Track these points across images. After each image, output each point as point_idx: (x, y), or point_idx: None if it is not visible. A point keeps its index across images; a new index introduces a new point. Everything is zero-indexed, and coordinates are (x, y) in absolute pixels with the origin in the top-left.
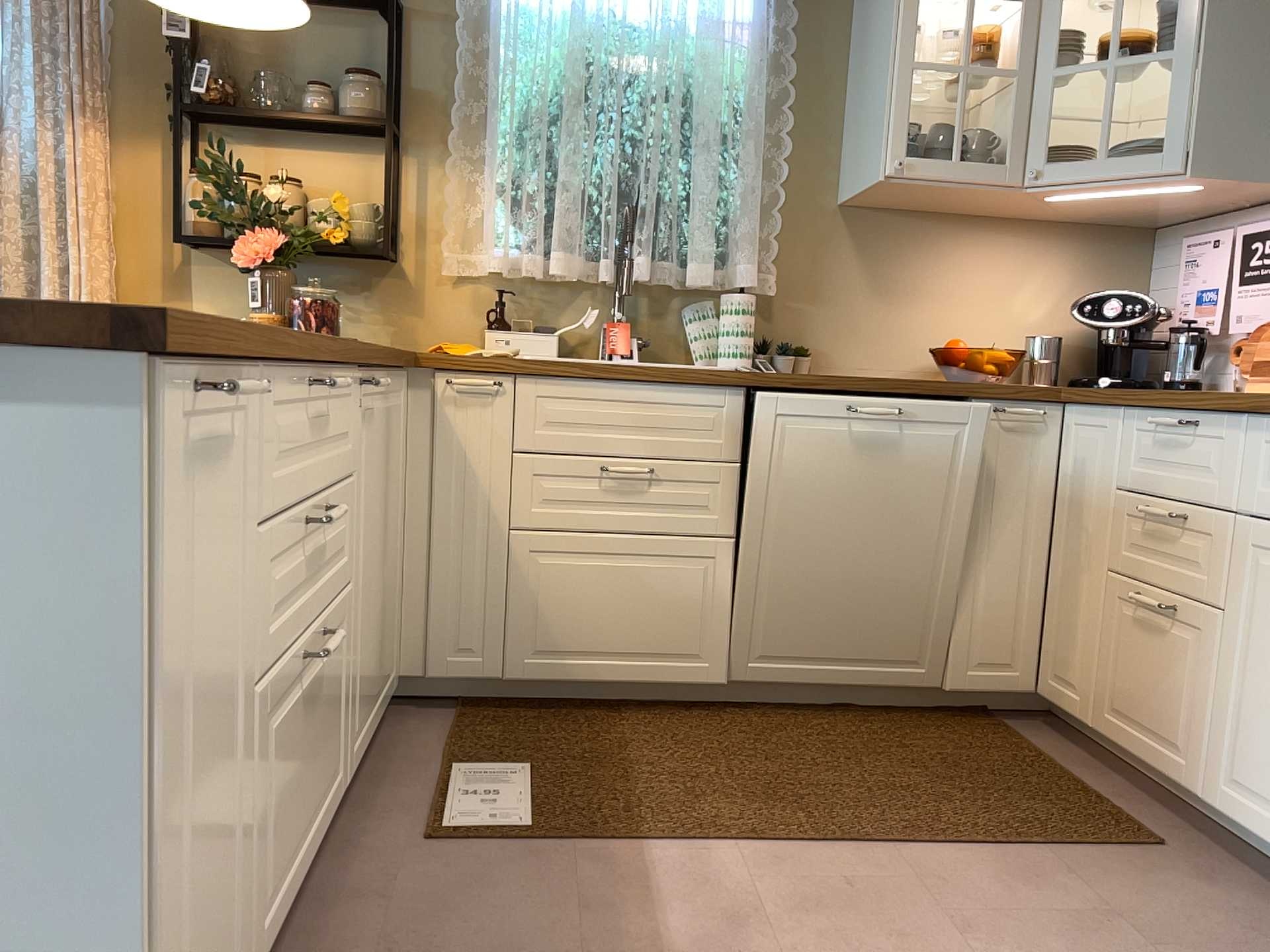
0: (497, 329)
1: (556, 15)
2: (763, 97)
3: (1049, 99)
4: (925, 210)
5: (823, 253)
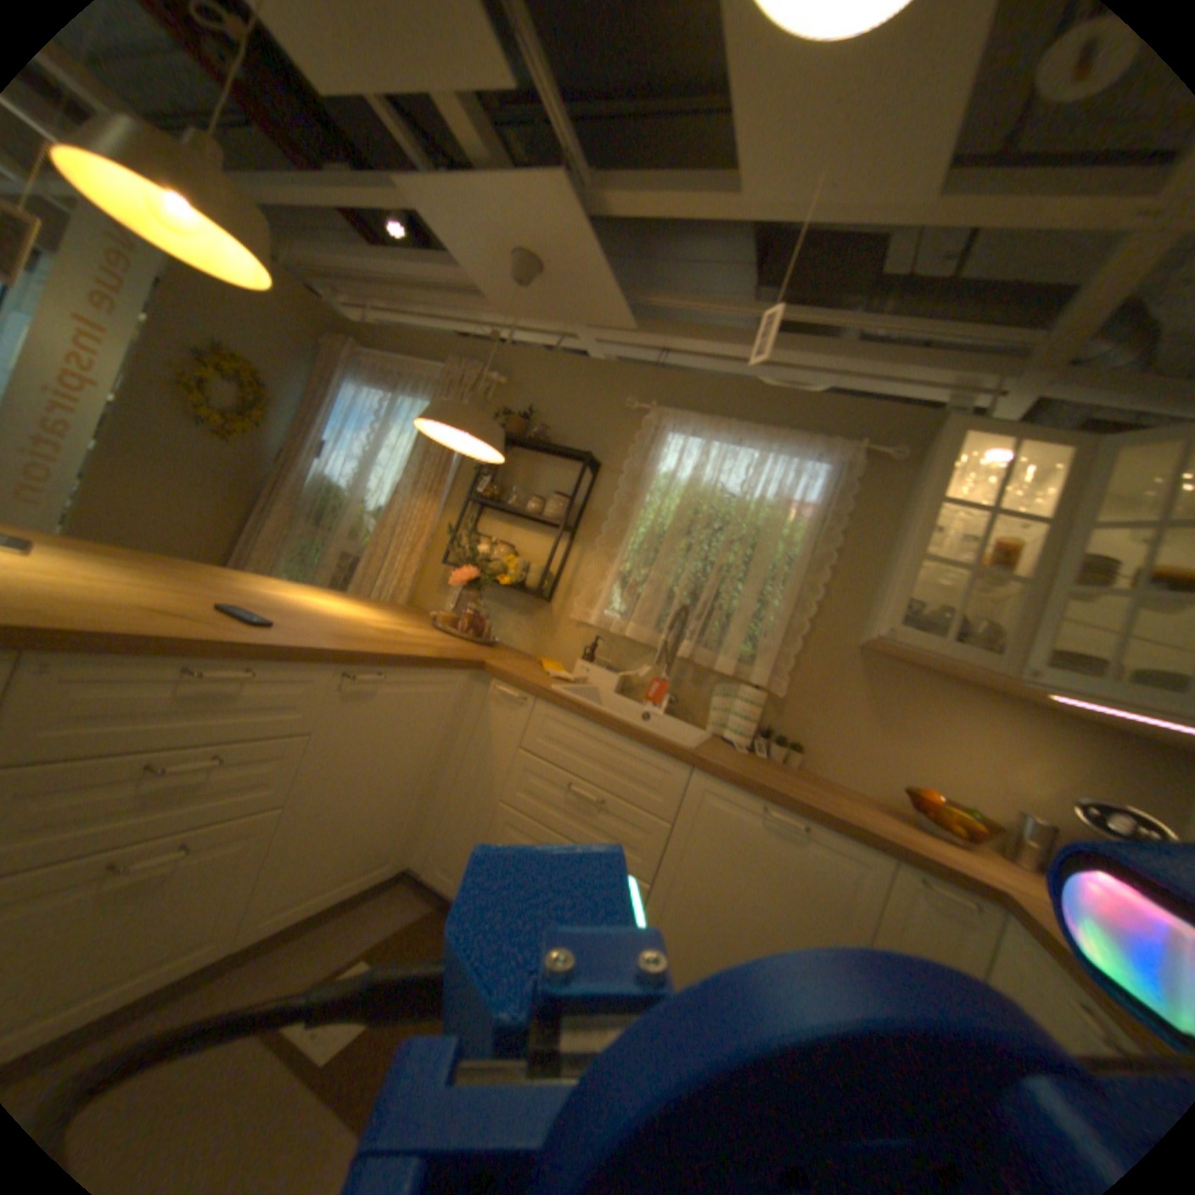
0: (589, 662)
1: (684, 481)
2: (812, 557)
3: (1063, 612)
4: (937, 672)
5: (835, 680)
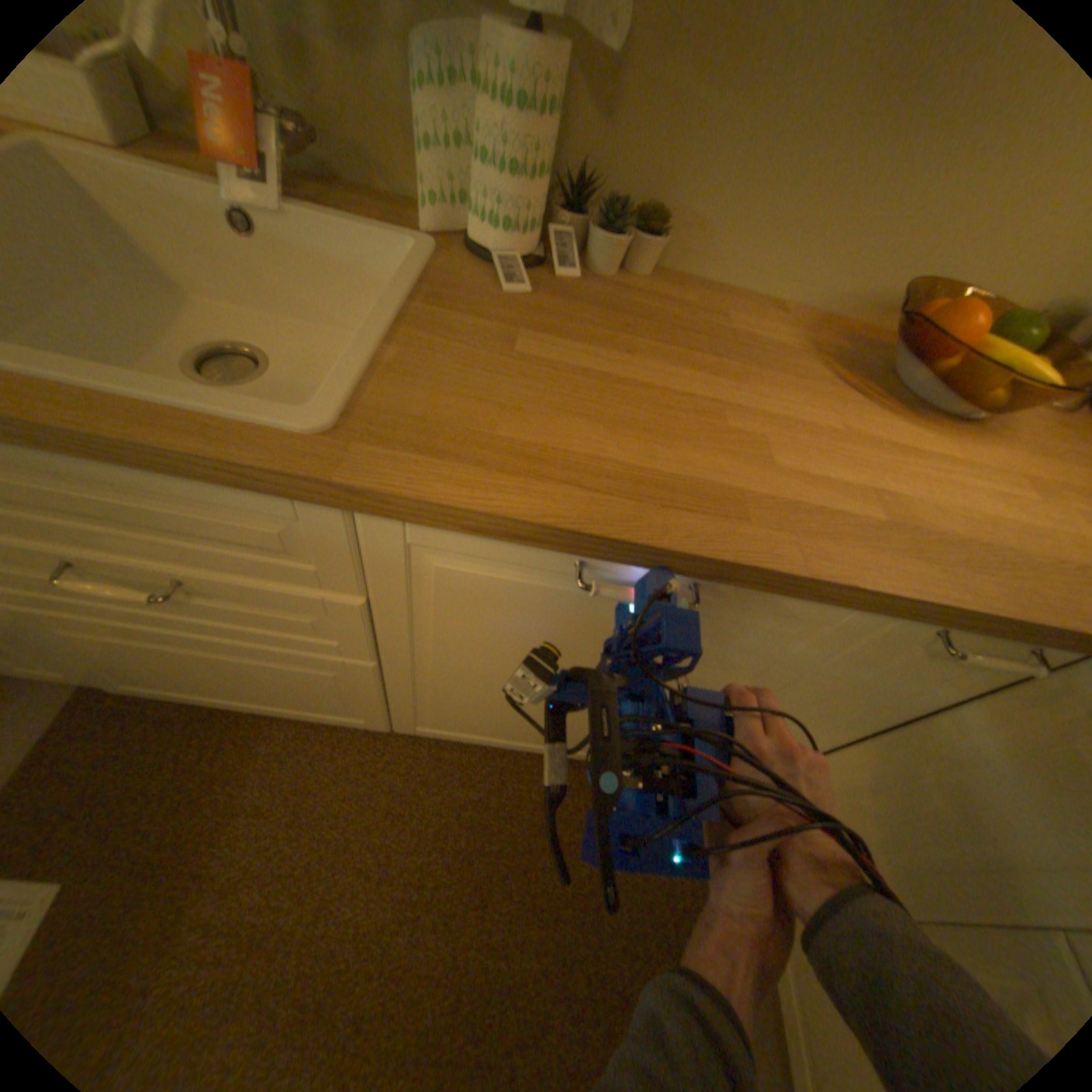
0: None
1: None
2: None
3: None
4: None
5: None
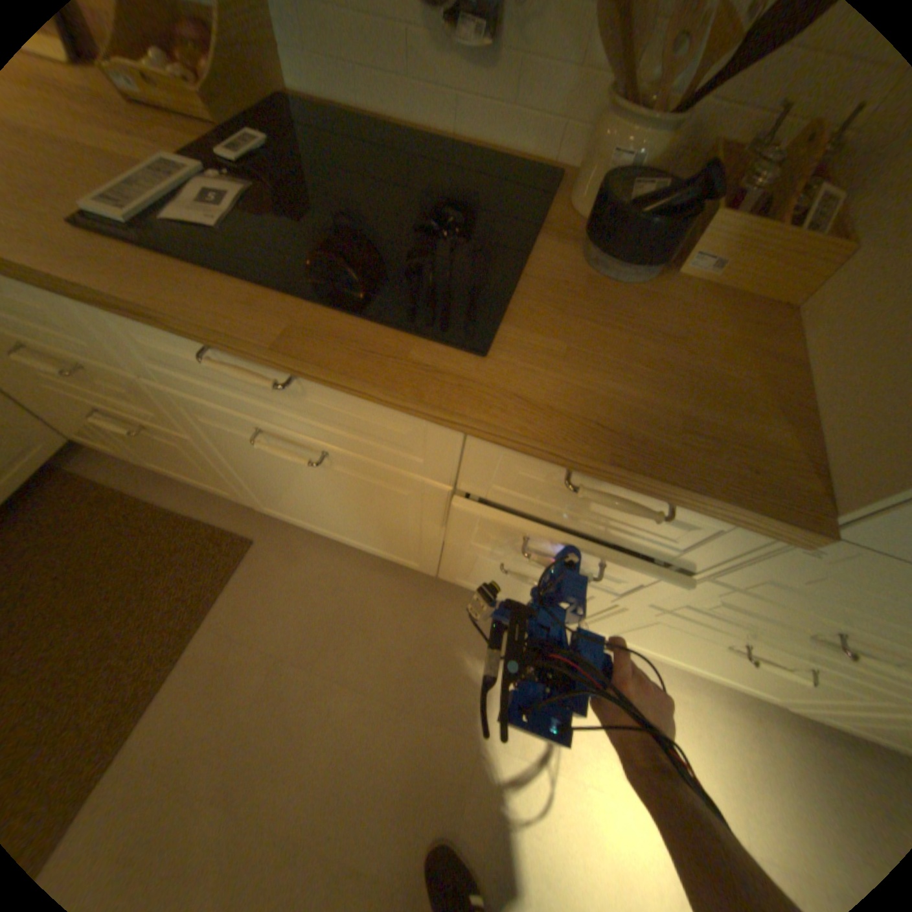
0: None
1: None
2: None
3: None
4: None
5: None
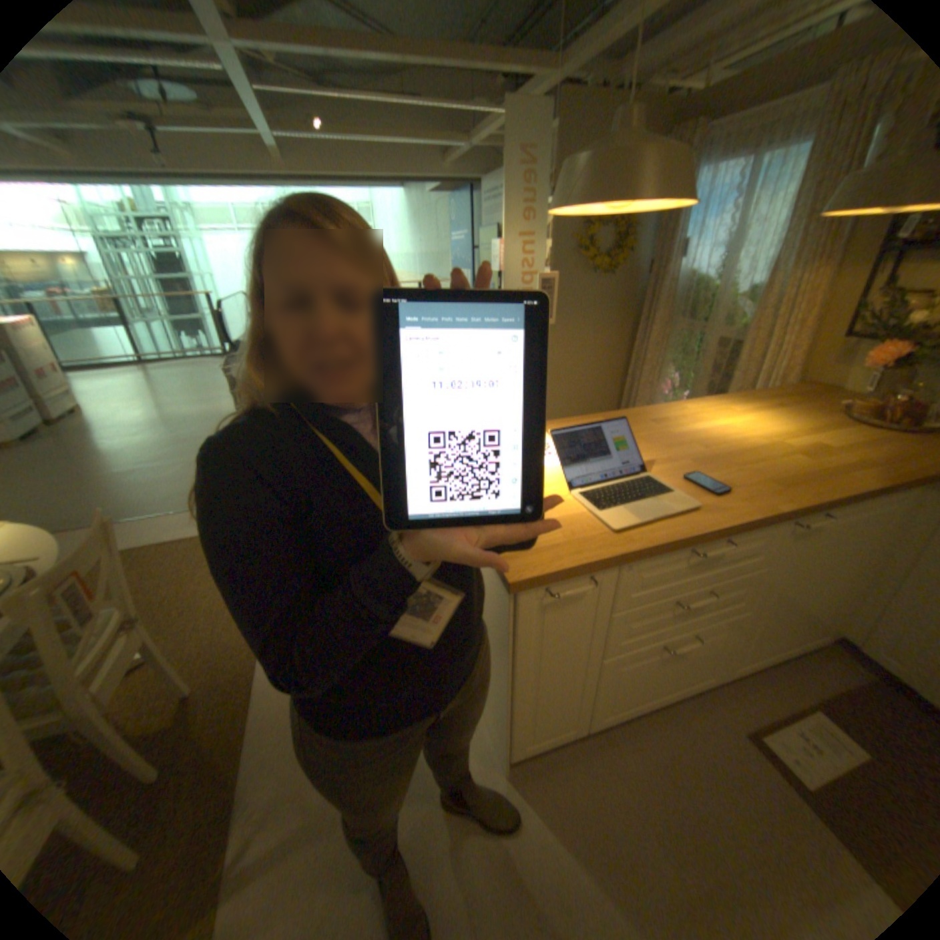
0: None
1: None
2: None
3: None
4: None
5: None
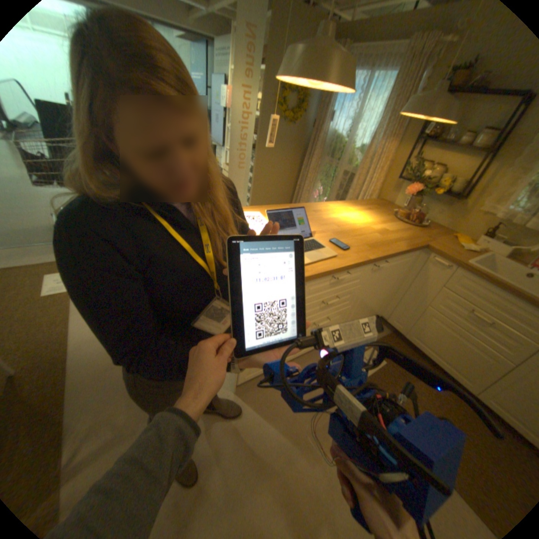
0: (491, 235)
1: None
2: None
3: None
4: None
5: None
